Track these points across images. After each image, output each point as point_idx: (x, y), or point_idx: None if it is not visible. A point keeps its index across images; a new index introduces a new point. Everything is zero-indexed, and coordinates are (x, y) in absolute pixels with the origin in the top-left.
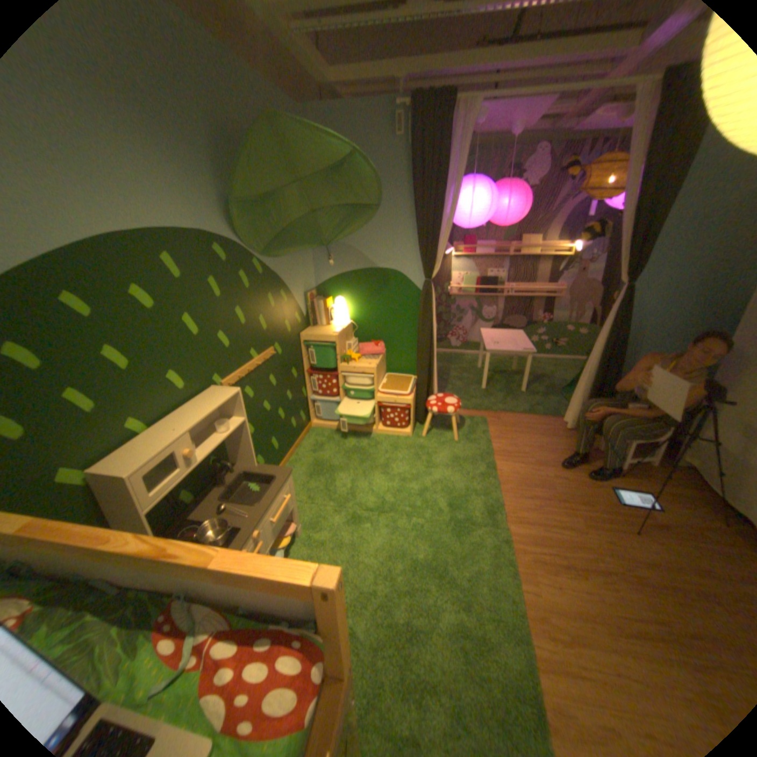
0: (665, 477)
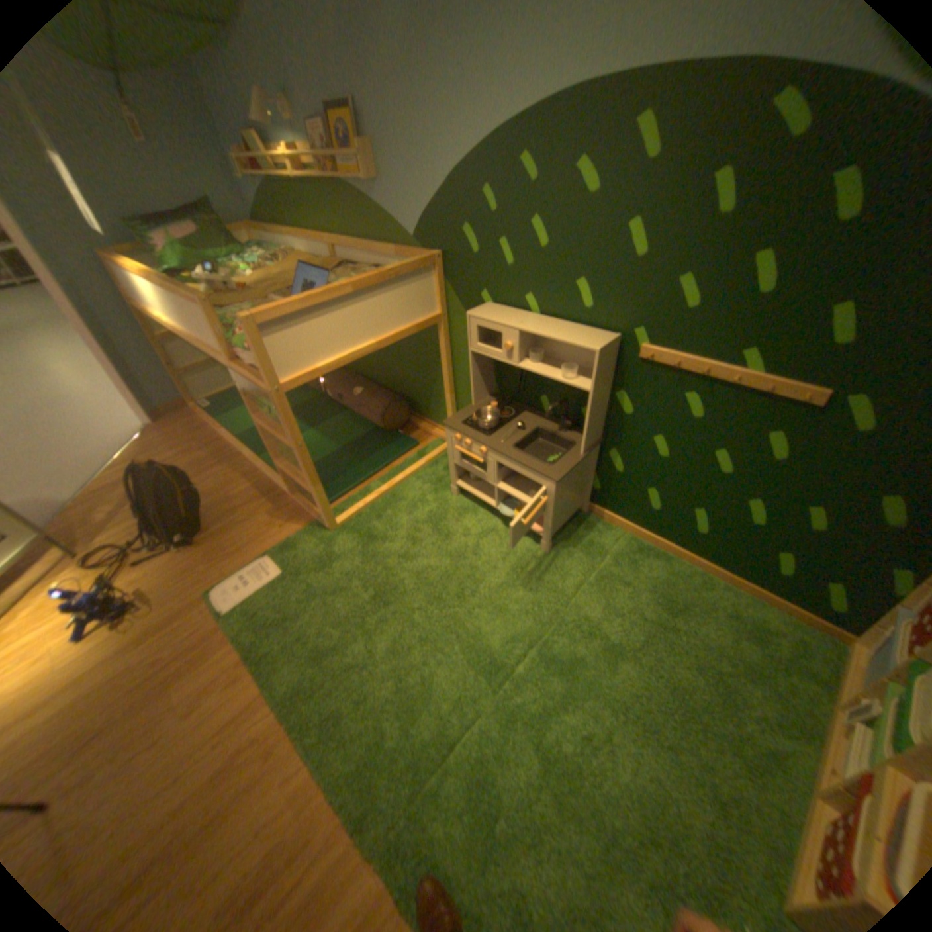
0: None
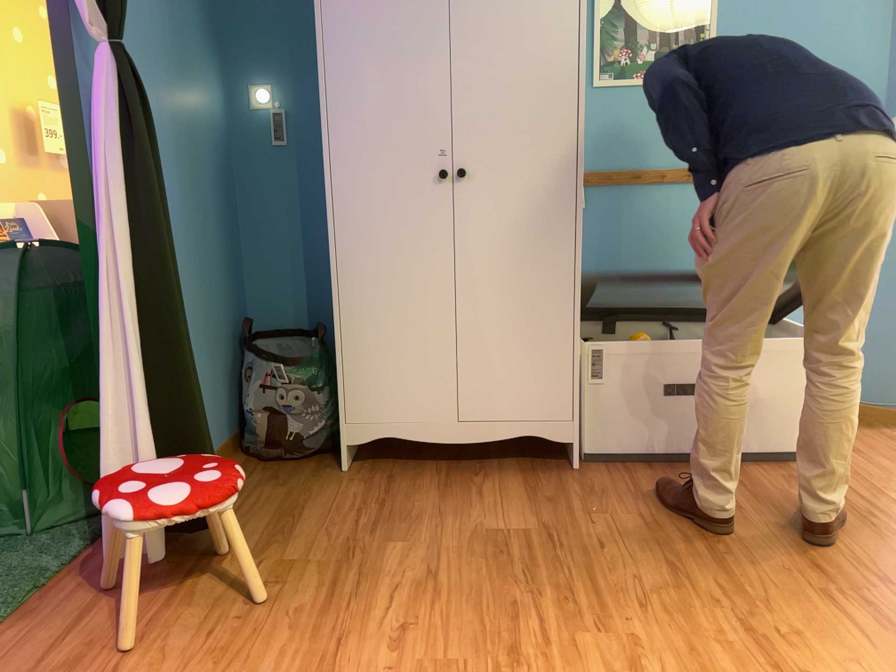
0: (378, 487)
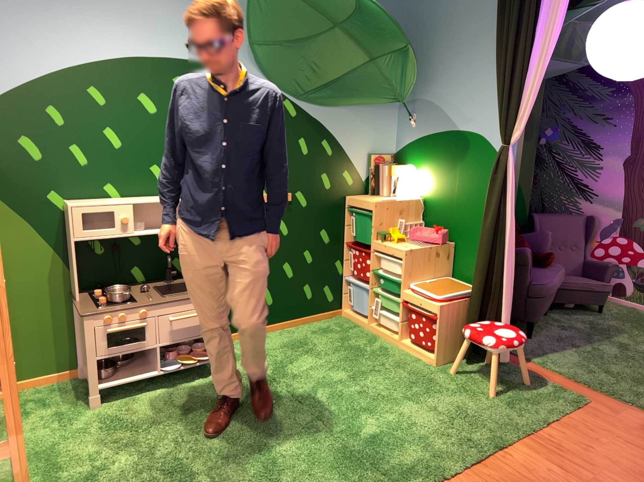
0: None
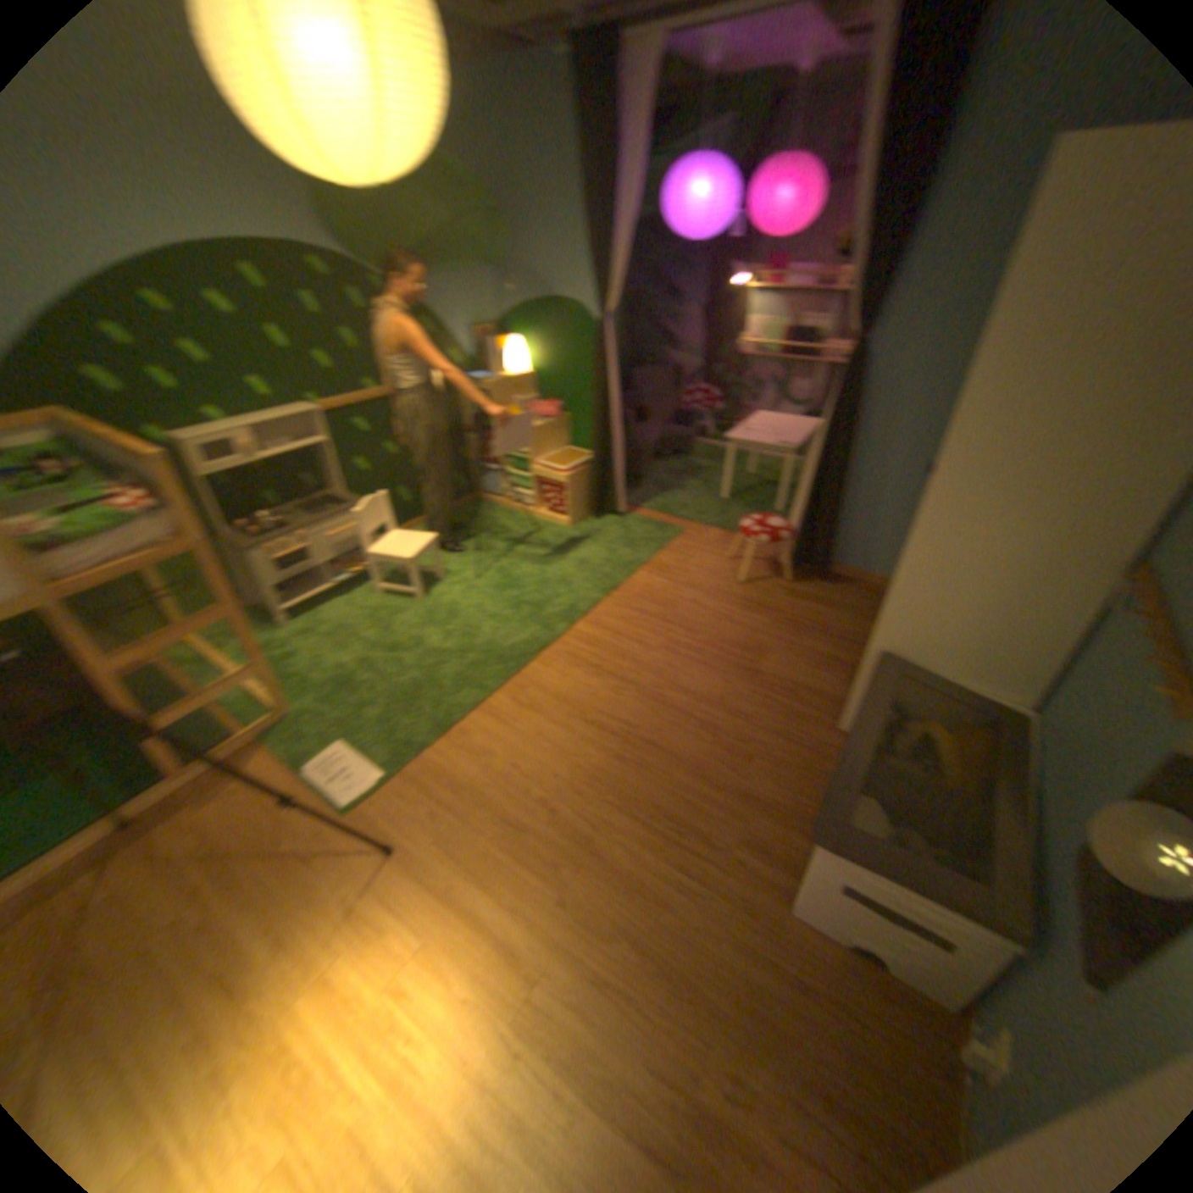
0: (843, 637)
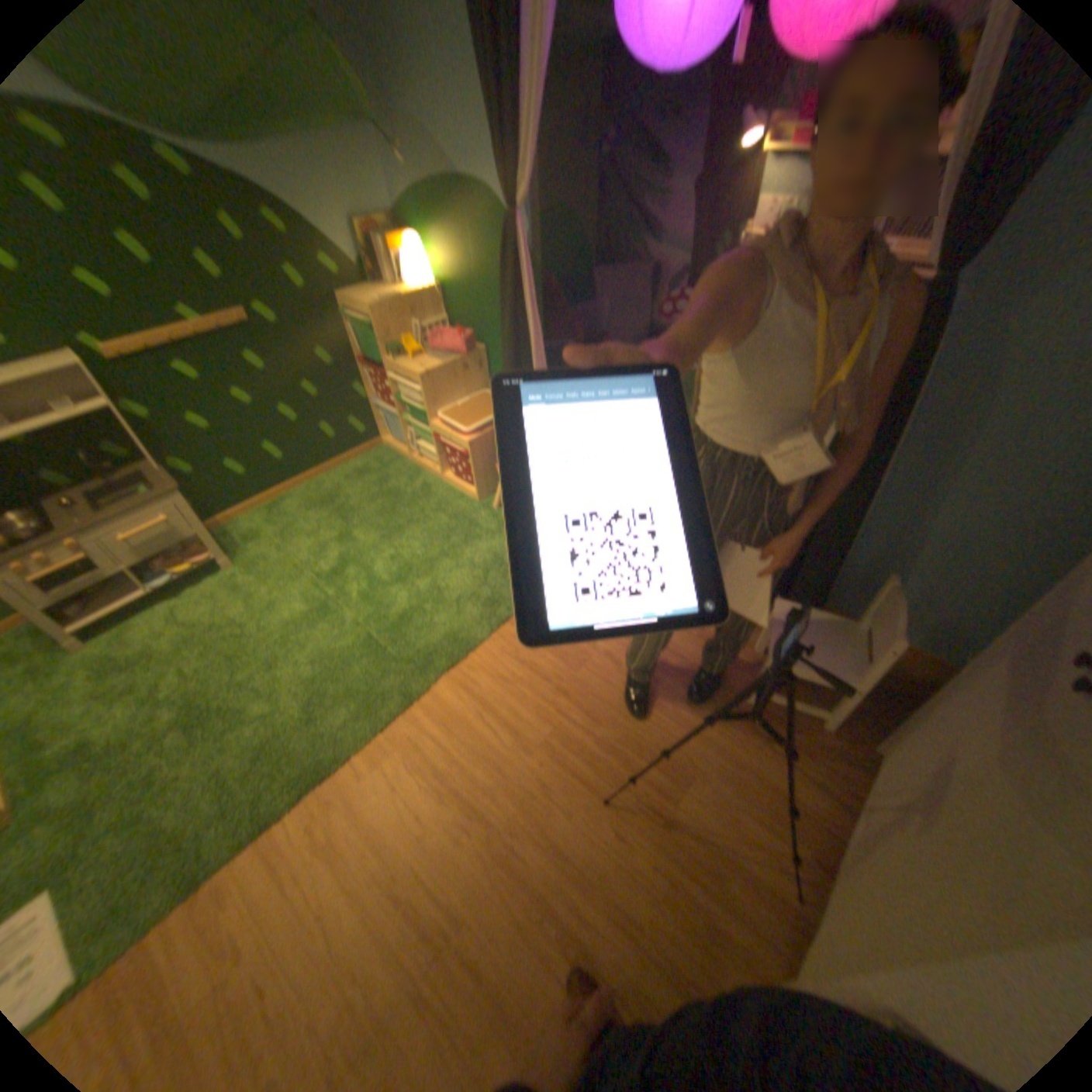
0: (820, 761)
